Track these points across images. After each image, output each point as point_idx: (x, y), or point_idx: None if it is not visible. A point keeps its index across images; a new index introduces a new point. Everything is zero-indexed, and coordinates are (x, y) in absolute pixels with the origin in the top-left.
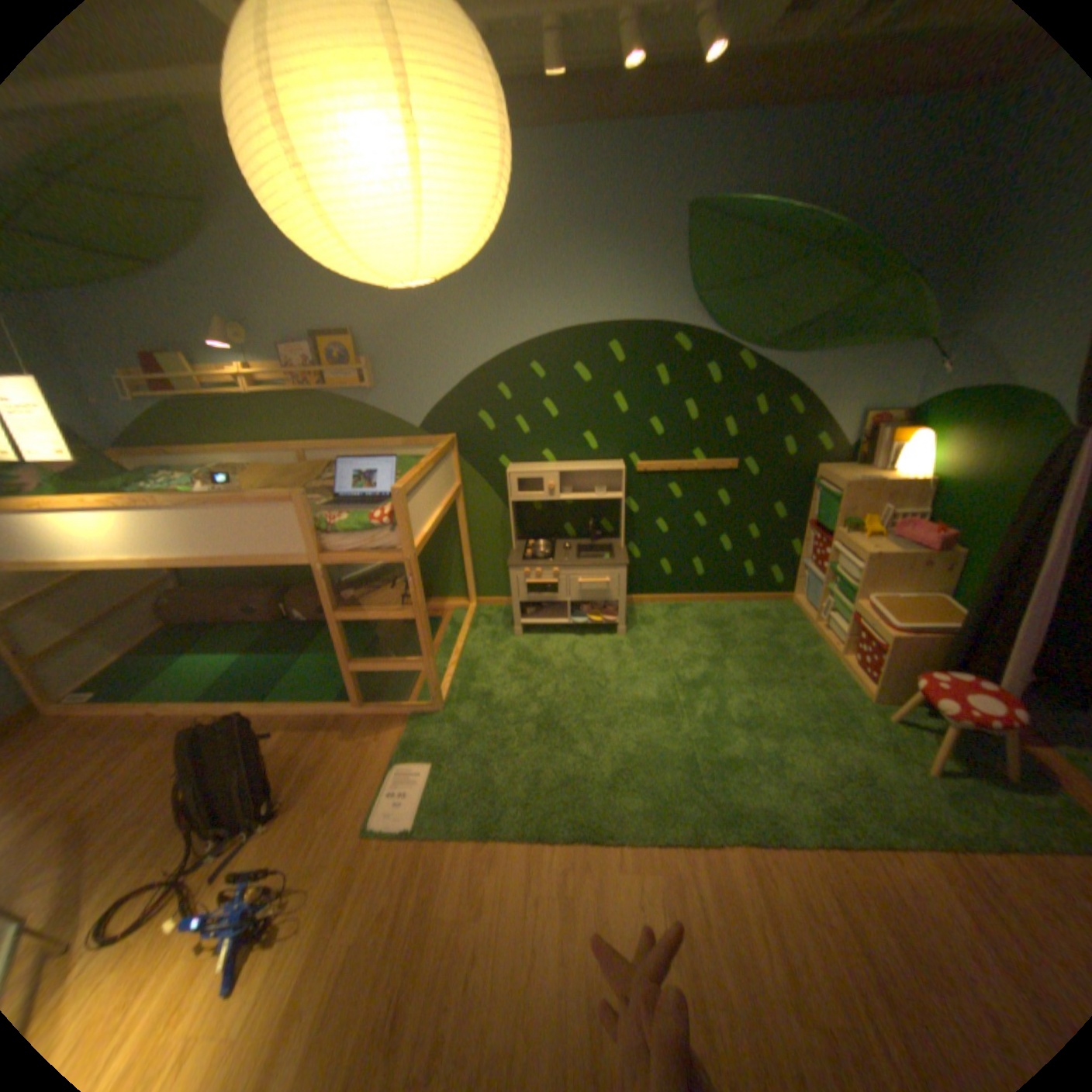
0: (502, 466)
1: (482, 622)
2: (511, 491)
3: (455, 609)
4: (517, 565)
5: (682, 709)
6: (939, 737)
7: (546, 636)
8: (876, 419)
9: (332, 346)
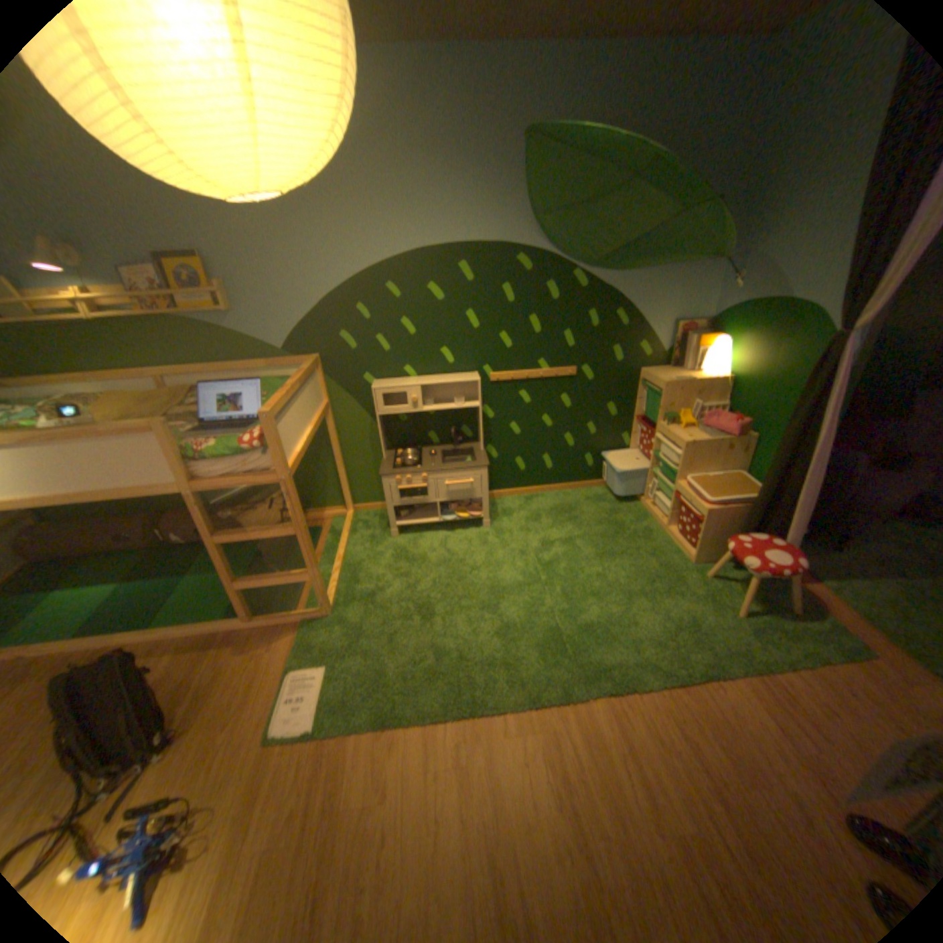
0: (367, 382)
1: (360, 526)
2: (378, 405)
3: (333, 517)
4: (389, 473)
5: (544, 585)
6: (742, 584)
7: (420, 534)
8: (685, 327)
9: (180, 267)
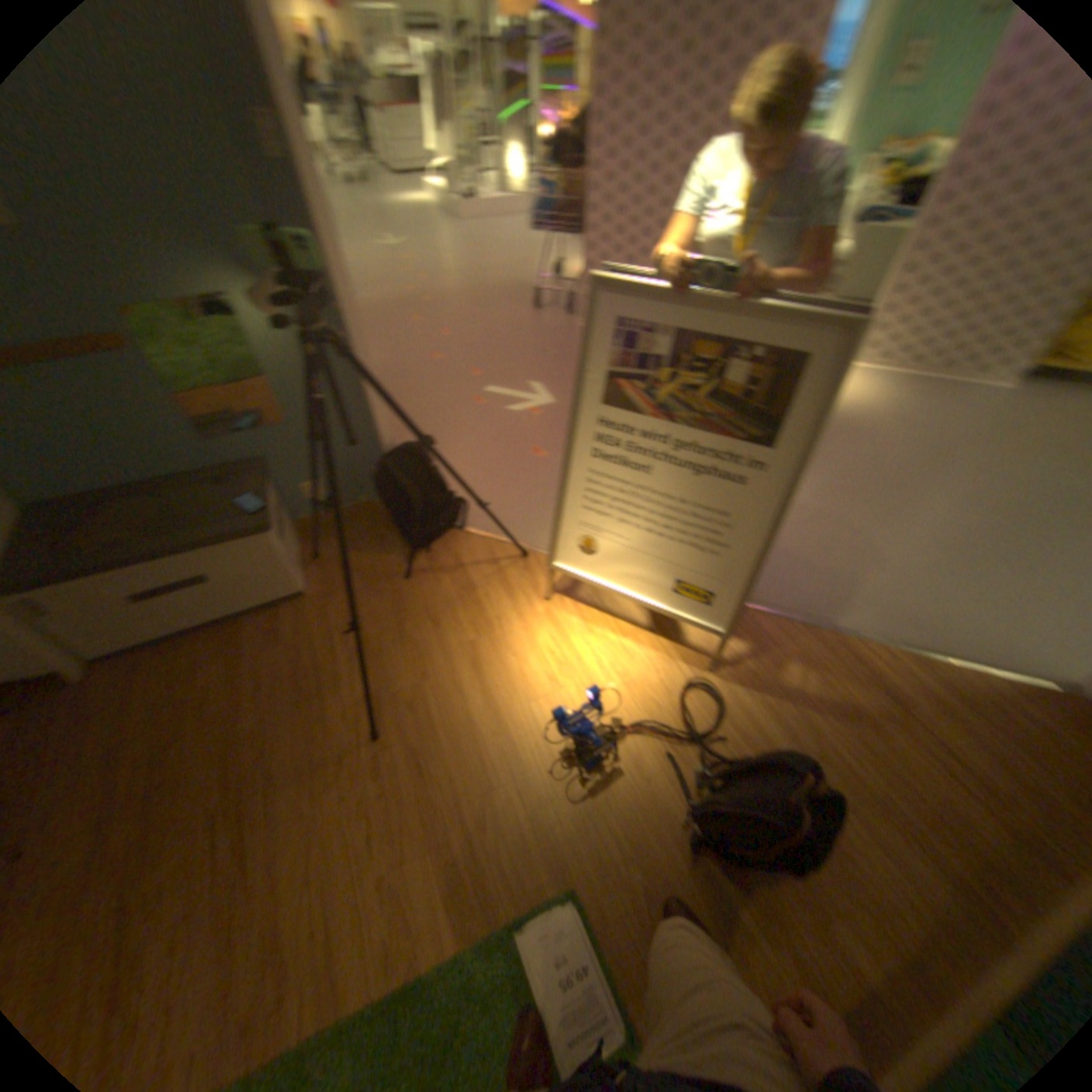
0: None
1: None
2: None
3: None
4: None
5: None
6: None
7: None
8: None
9: None
